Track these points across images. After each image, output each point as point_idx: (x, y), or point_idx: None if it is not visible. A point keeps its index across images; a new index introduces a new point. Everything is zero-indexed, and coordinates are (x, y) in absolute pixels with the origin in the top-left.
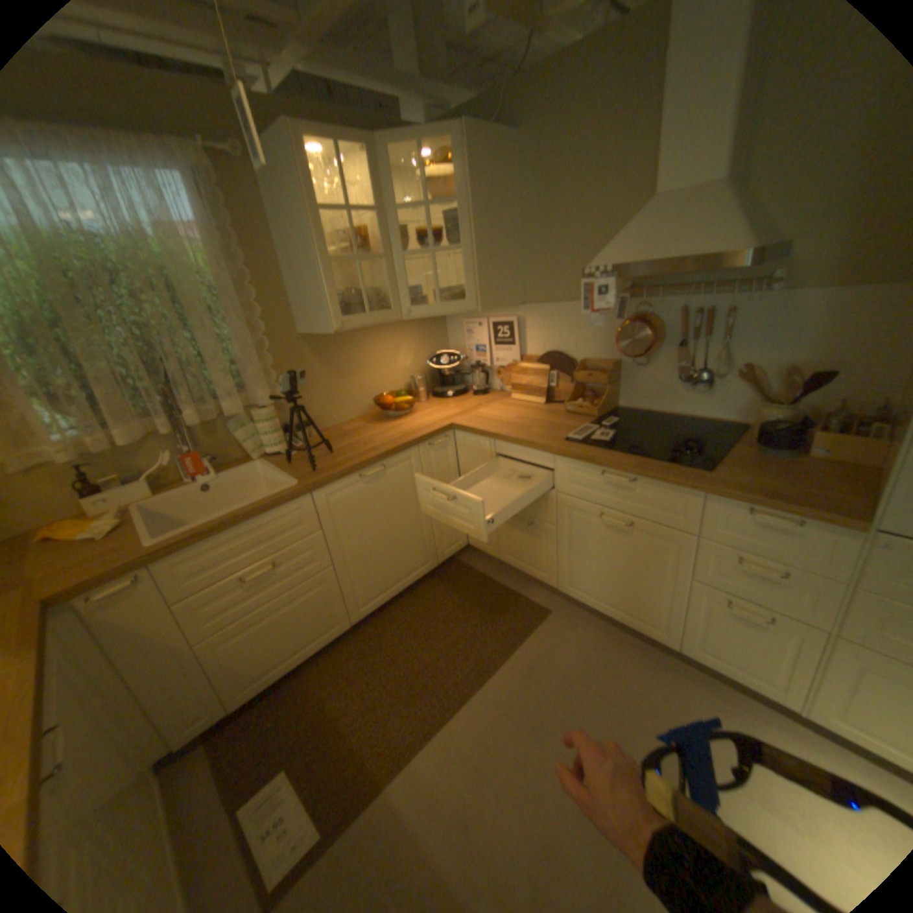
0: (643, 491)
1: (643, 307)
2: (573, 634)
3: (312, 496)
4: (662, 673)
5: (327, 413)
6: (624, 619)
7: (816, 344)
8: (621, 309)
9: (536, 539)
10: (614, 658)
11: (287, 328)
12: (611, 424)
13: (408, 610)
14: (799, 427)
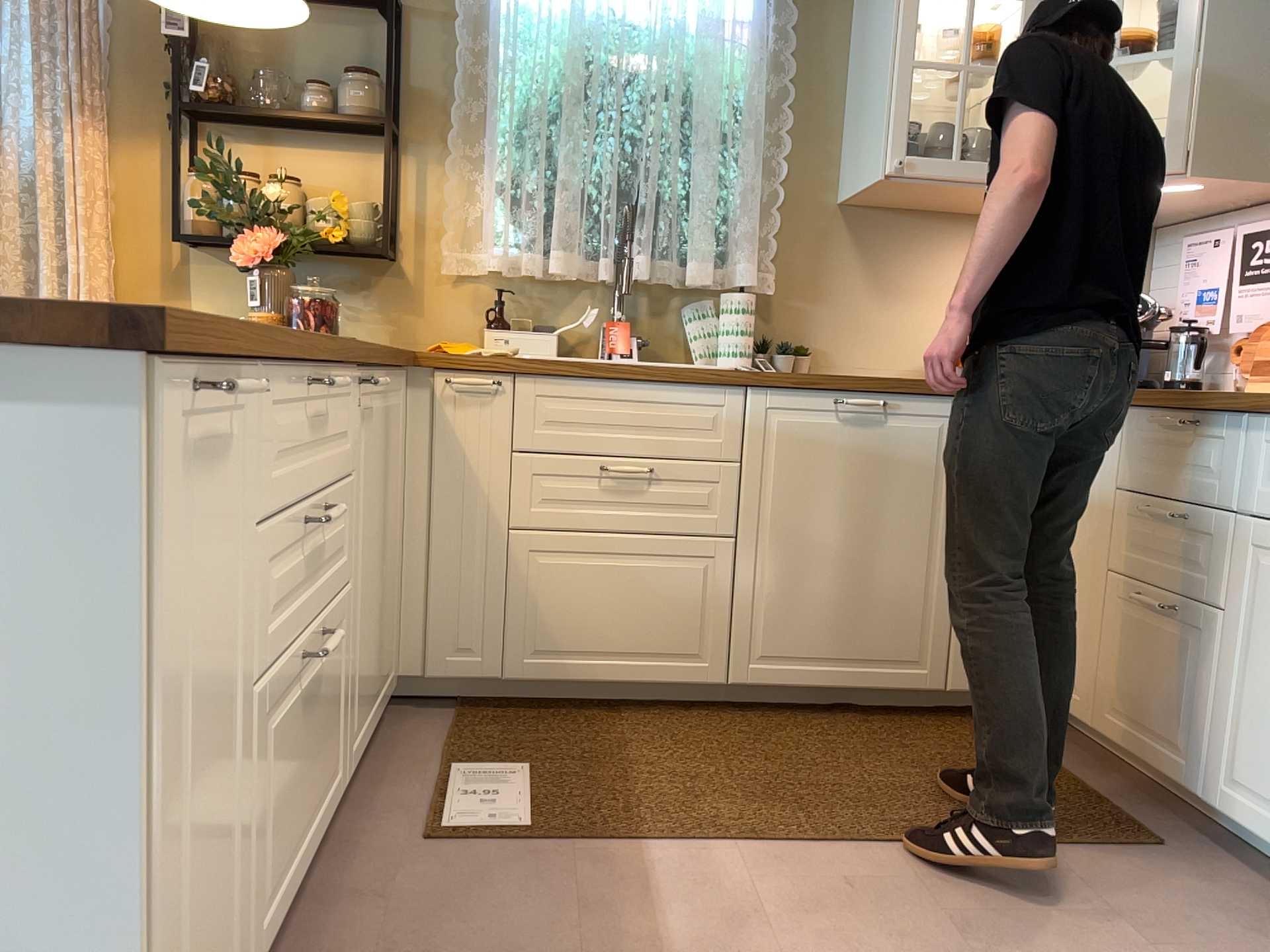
0: None
1: None
2: (1197, 892)
3: (748, 394)
4: None
5: (844, 347)
6: None
7: None
8: None
9: (1180, 654)
10: None
11: (828, 187)
12: None
13: (843, 729)
14: None
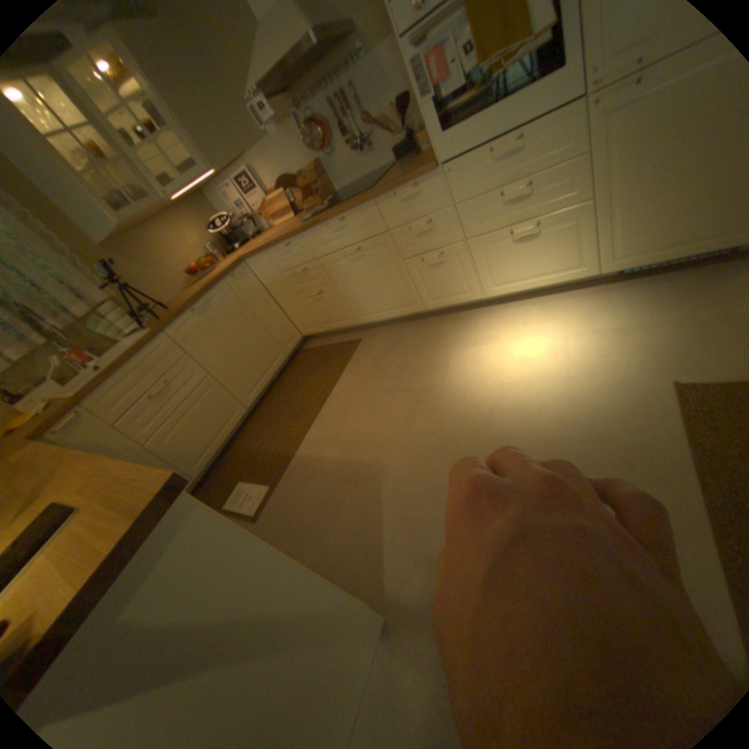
0: (351, 221)
1: (308, 110)
2: (375, 340)
3: (165, 331)
4: (424, 327)
5: (156, 293)
6: (394, 313)
7: (400, 81)
8: (298, 119)
9: (329, 299)
10: (398, 336)
11: (86, 241)
12: (329, 199)
13: (281, 386)
14: (409, 136)
